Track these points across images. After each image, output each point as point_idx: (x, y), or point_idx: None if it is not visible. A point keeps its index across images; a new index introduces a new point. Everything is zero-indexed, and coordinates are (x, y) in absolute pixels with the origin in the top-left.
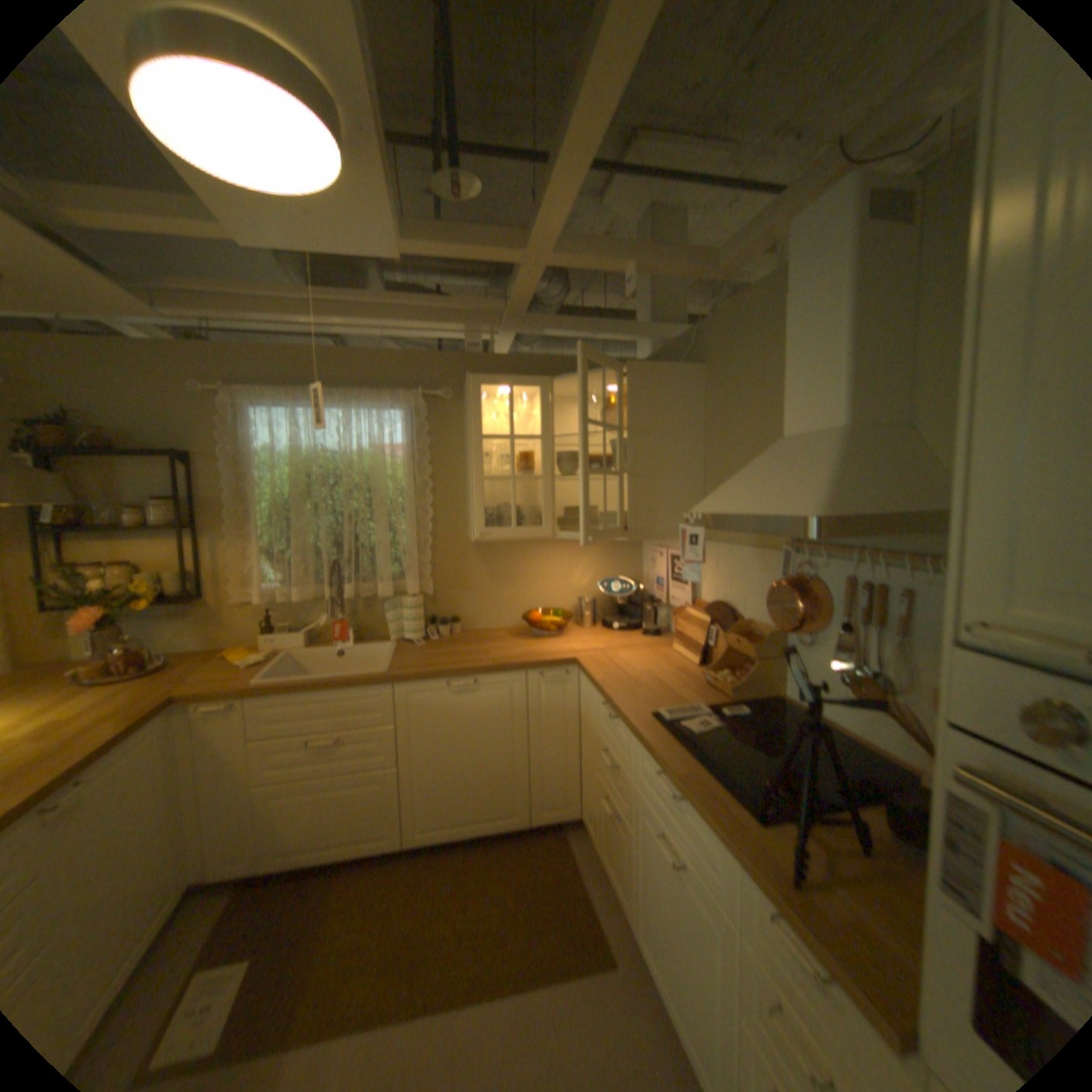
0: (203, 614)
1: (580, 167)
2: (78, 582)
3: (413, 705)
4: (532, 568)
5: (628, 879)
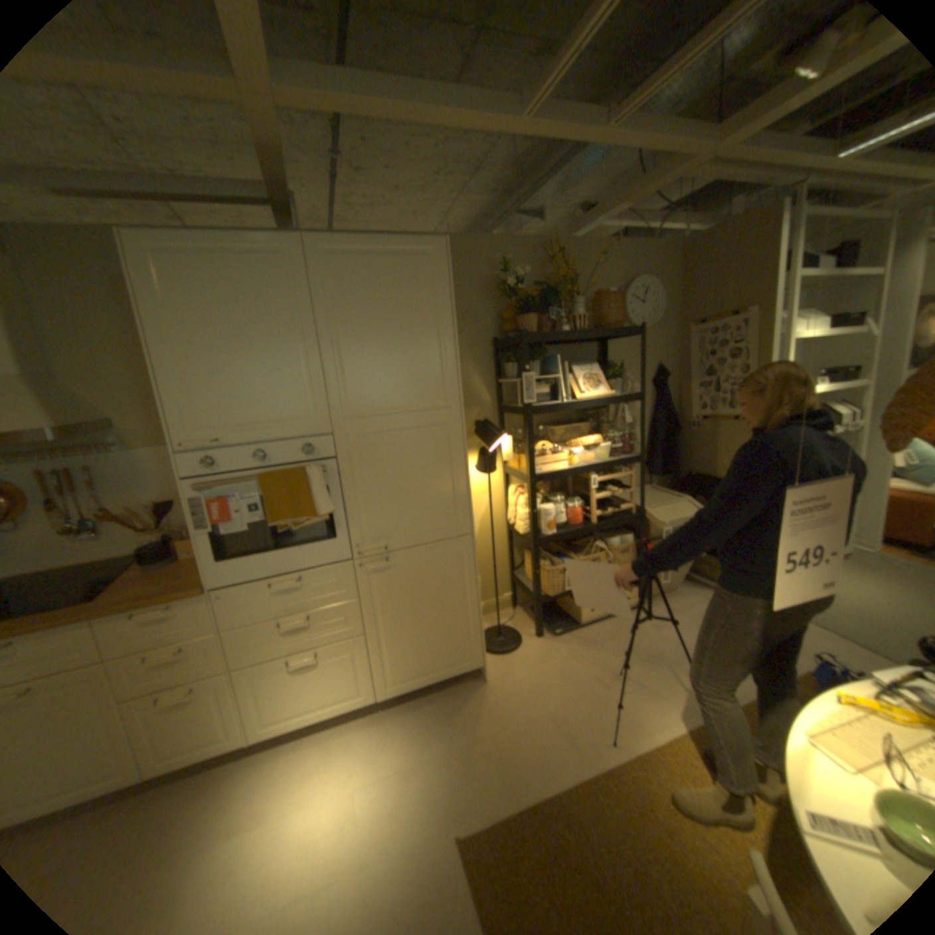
0: None
1: None
2: None
3: None
4: None
5: None
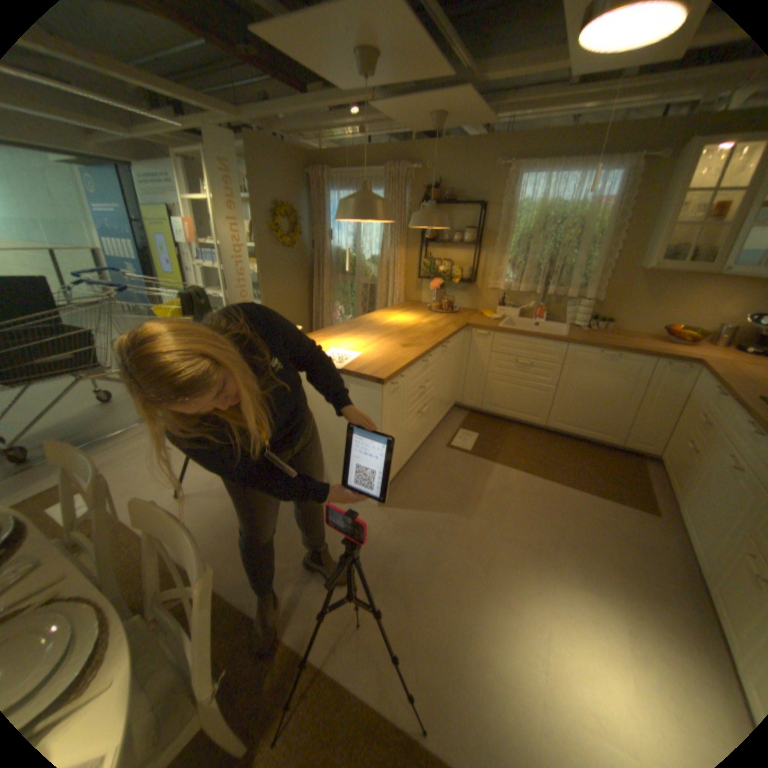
0: (473, 291)
1: None
2: (434, 267)
3: (575, 358)
4: (686, 296)
5: (689, 483)
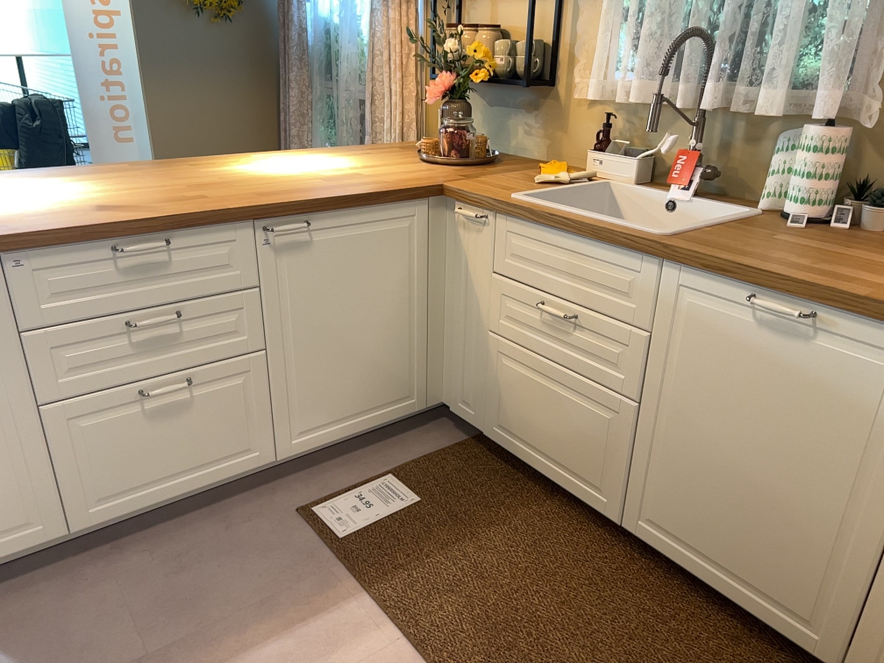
0: (550, 111)
1: None
2: (445, 45)
3: (683, 314)
4: None
5: None
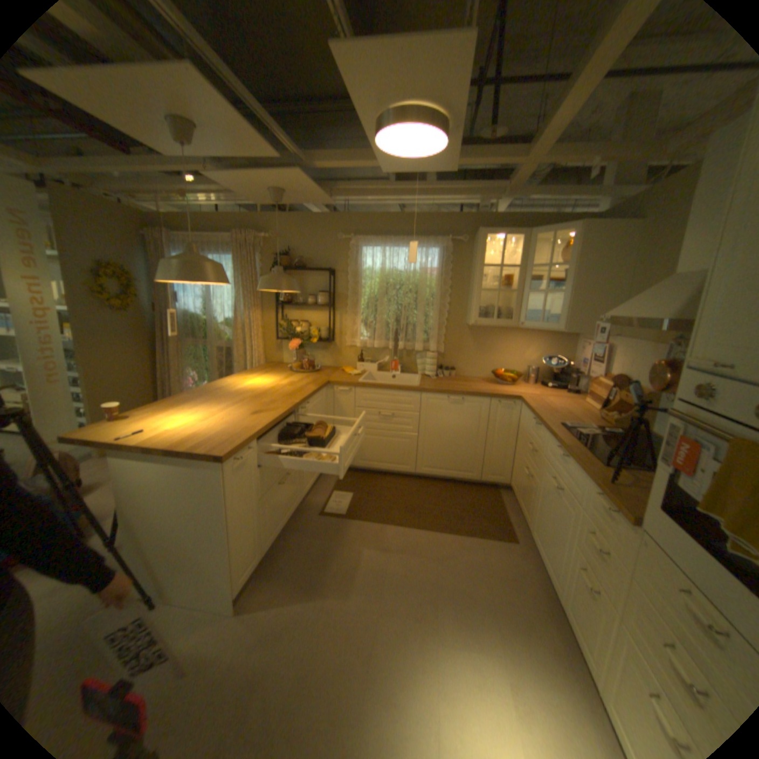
0: (333, 349)
1: (567, 118)
2: (291, 328)
3: (429, 405)
4: (501, 346)
5: (532, 506)
